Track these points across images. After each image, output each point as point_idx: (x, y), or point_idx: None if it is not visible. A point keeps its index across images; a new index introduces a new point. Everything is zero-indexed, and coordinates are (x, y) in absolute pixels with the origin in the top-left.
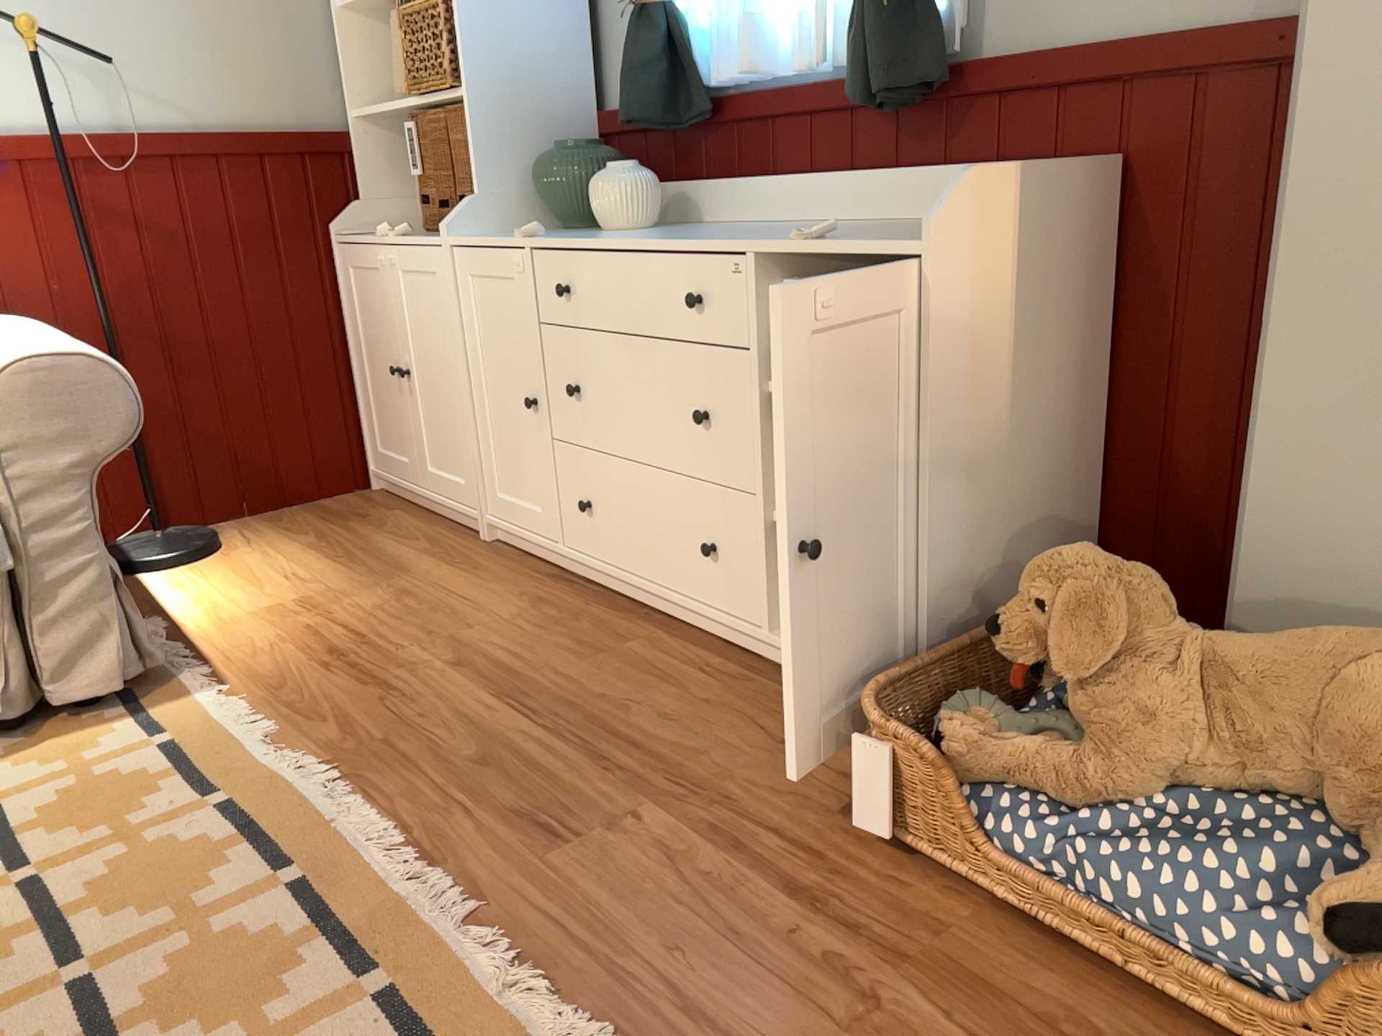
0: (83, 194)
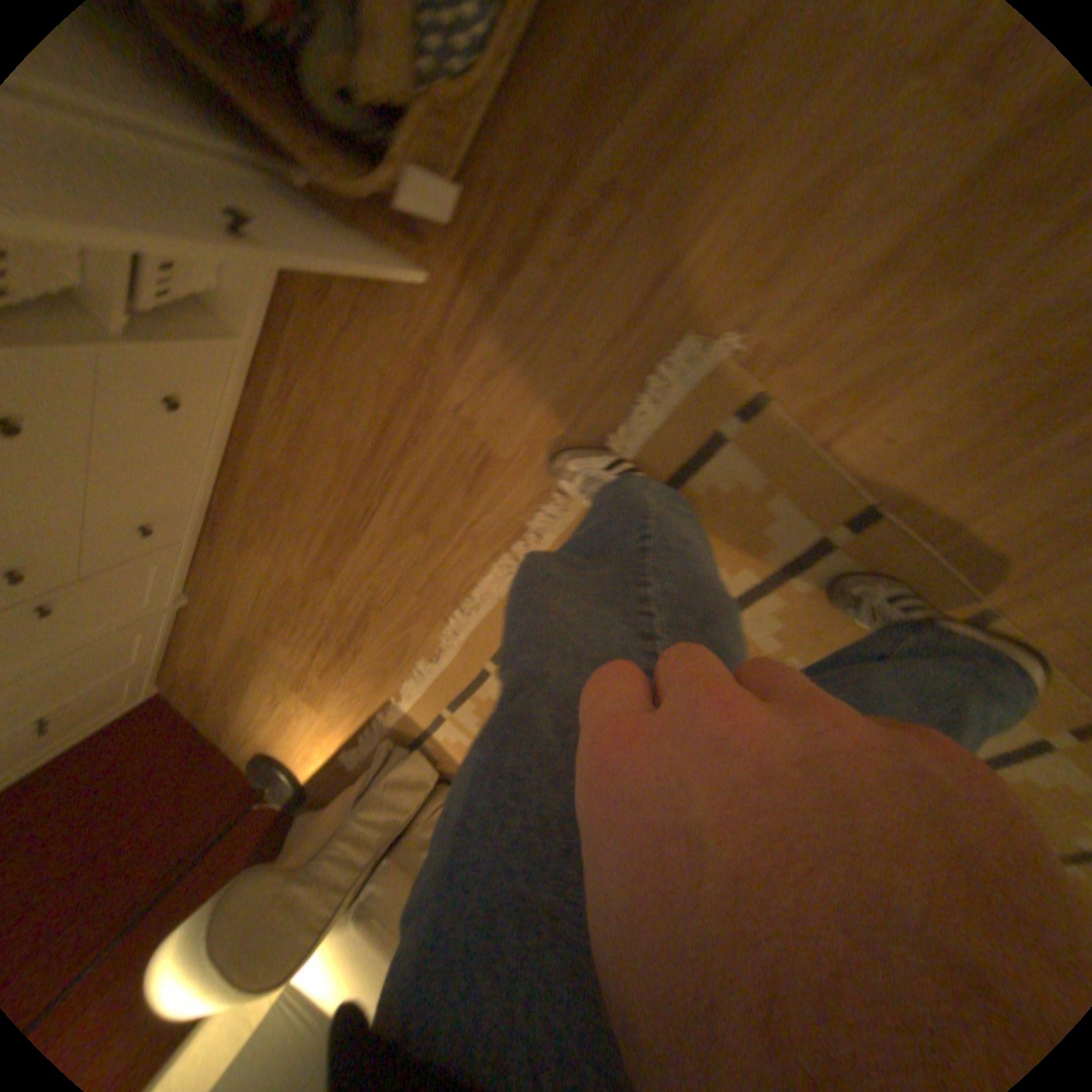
0: None
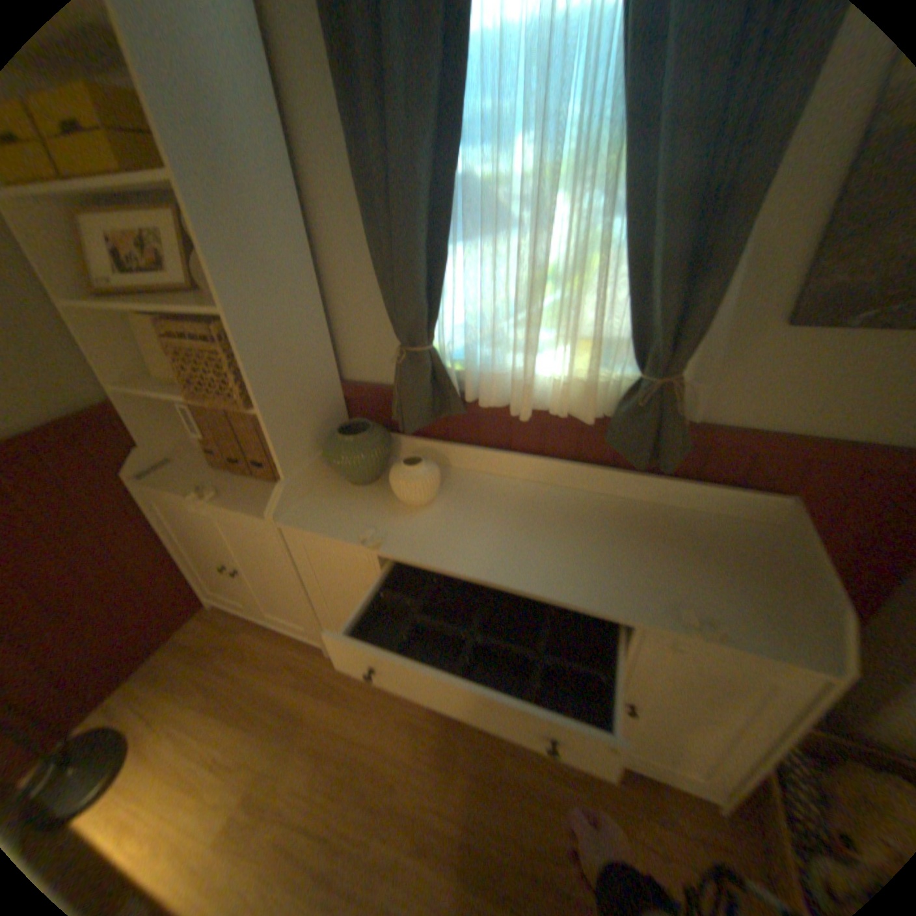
0: None
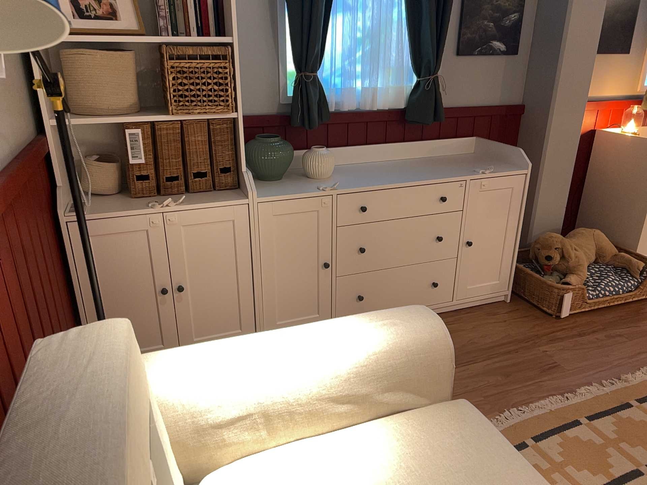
0: (2, 238)
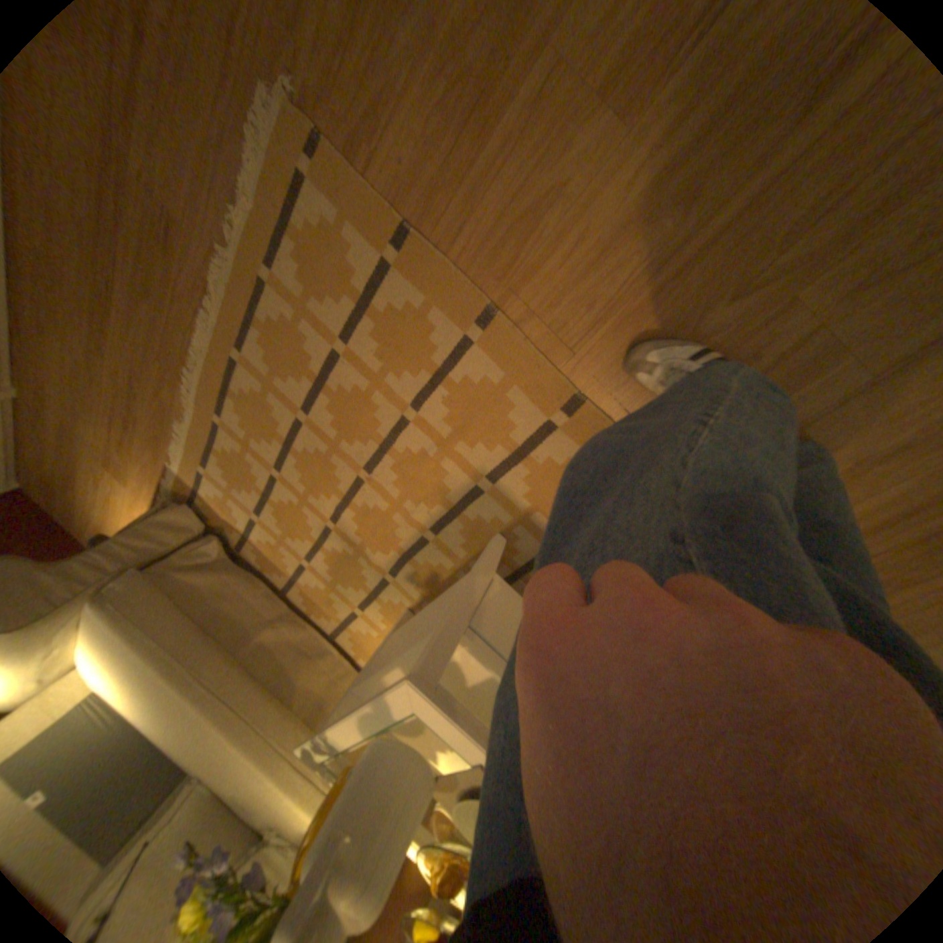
0: None
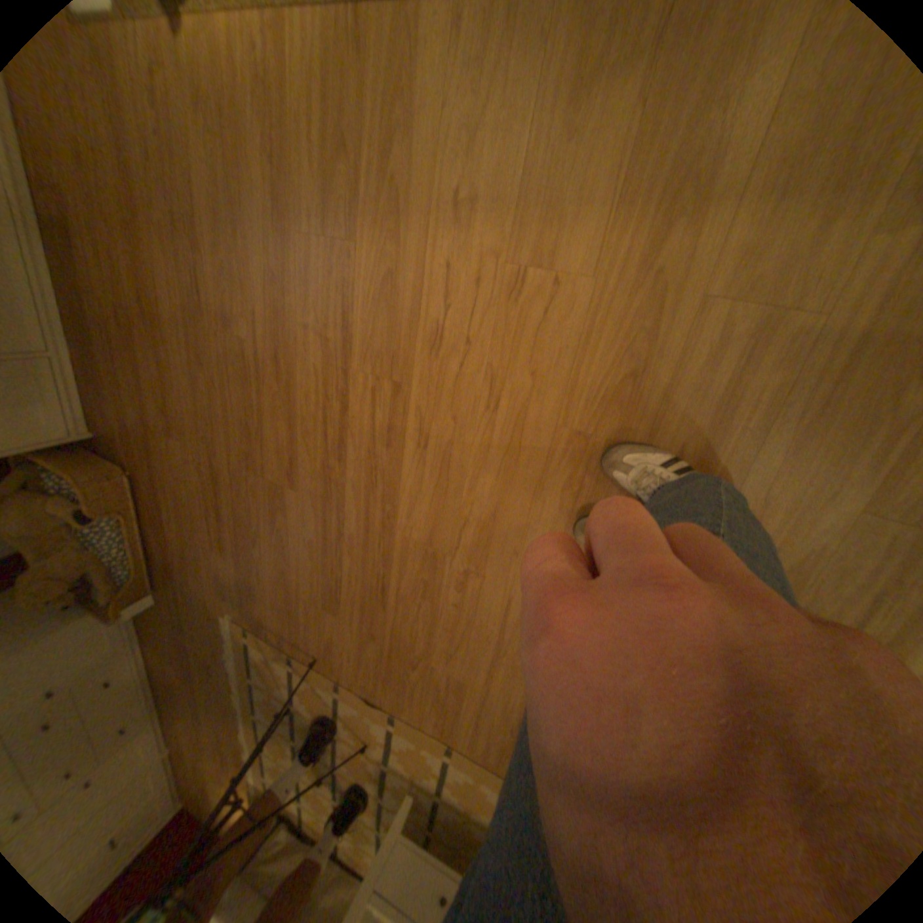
0: None
